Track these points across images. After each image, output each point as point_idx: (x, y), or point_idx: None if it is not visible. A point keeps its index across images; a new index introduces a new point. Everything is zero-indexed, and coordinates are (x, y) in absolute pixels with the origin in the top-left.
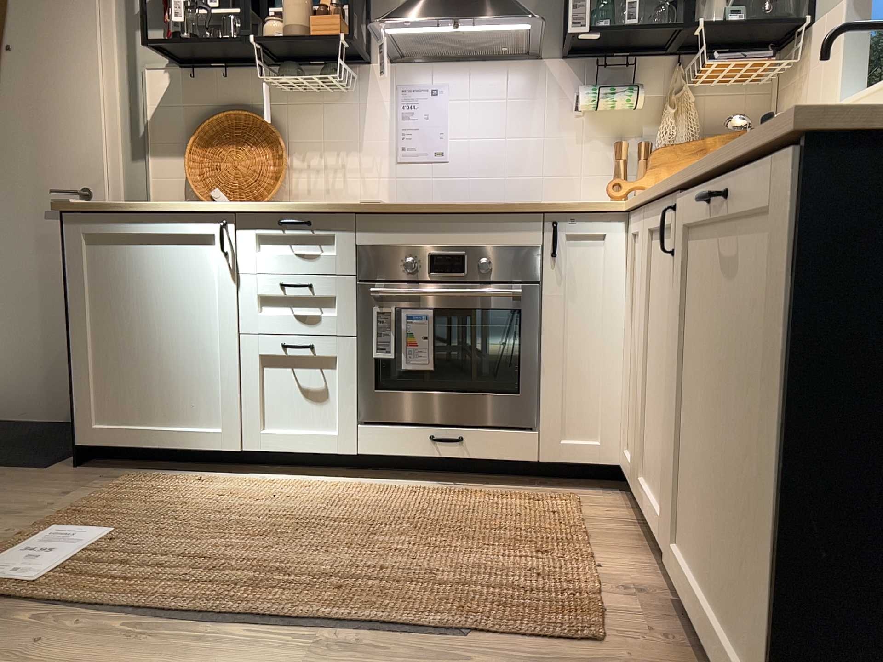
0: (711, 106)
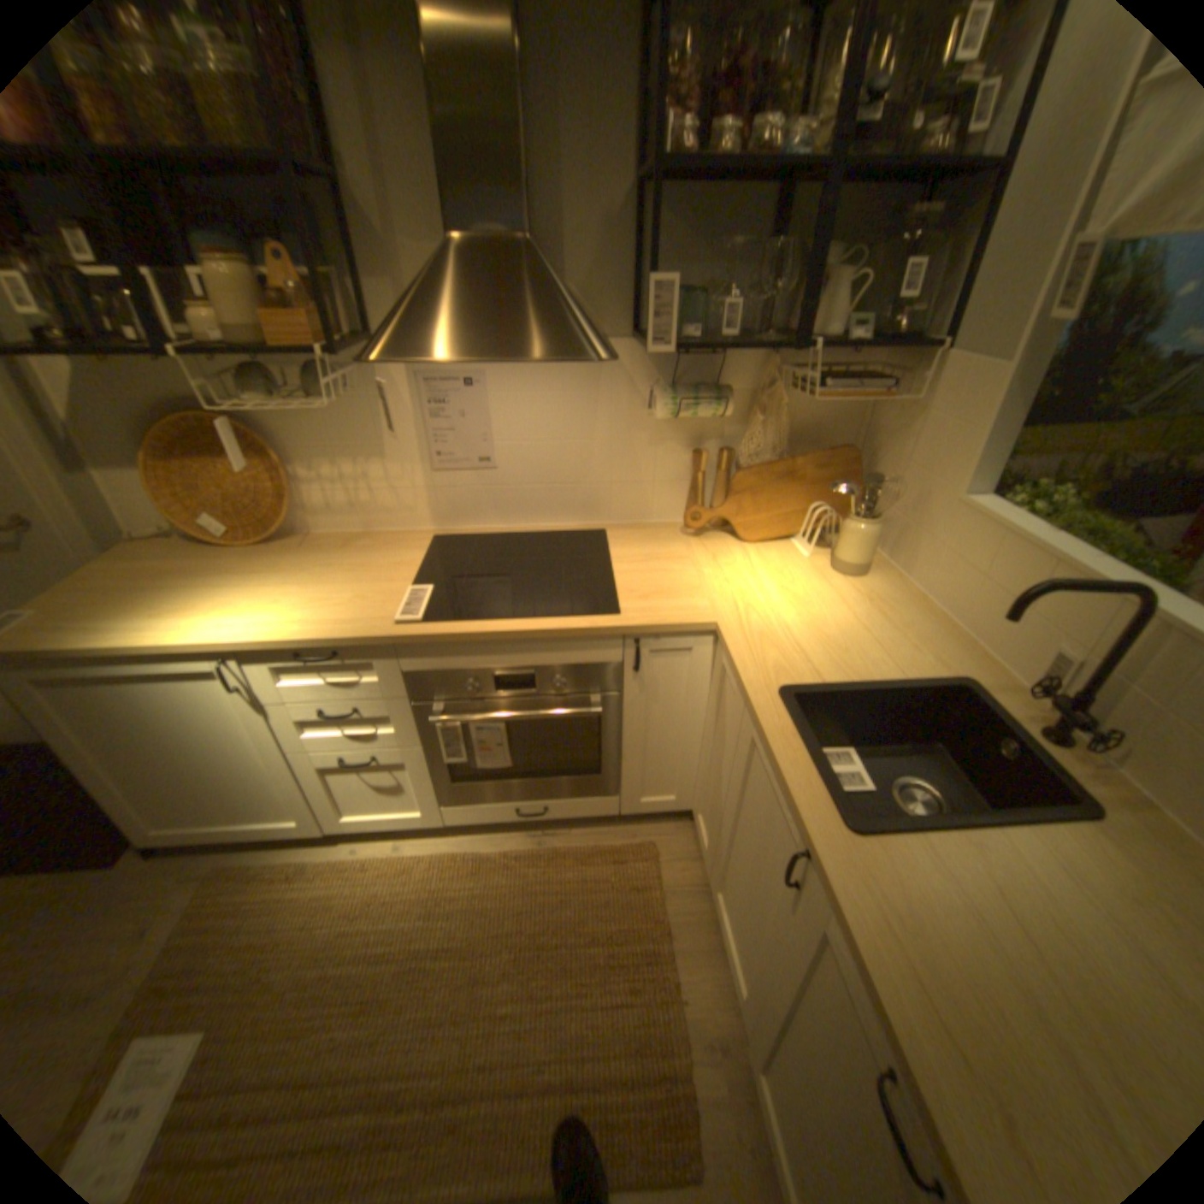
0: (806, 402)
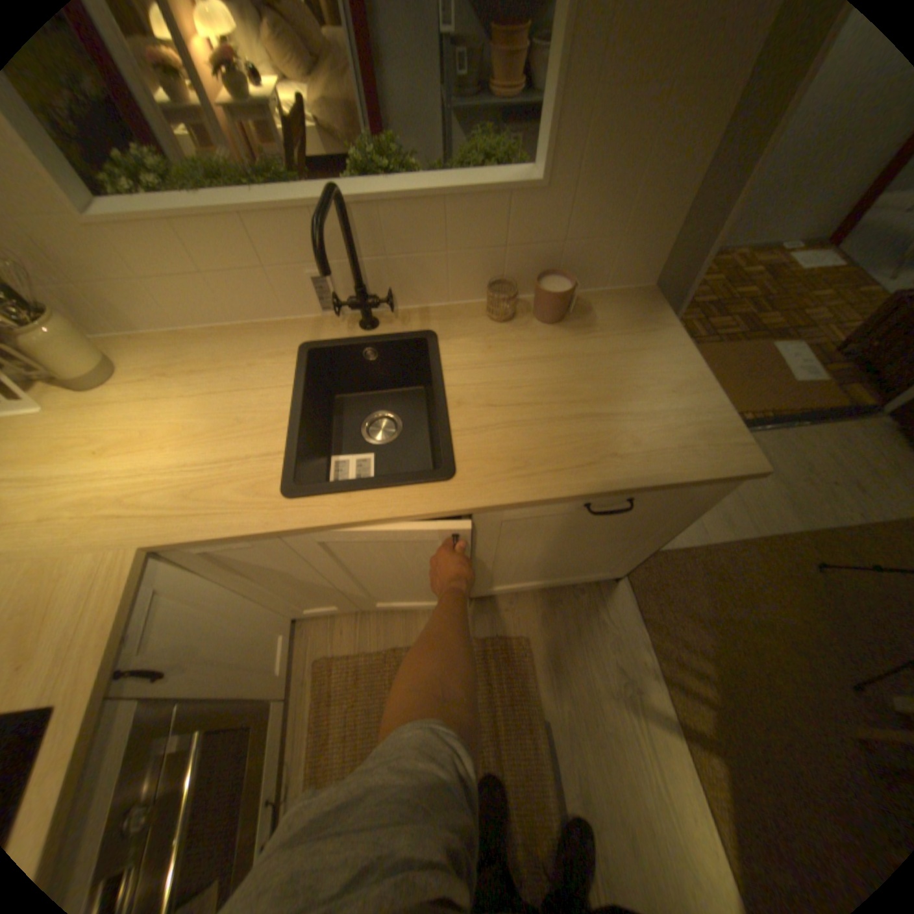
0: None
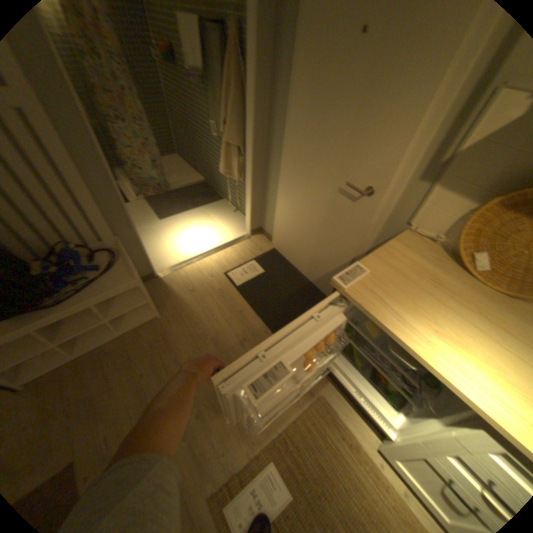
0: None
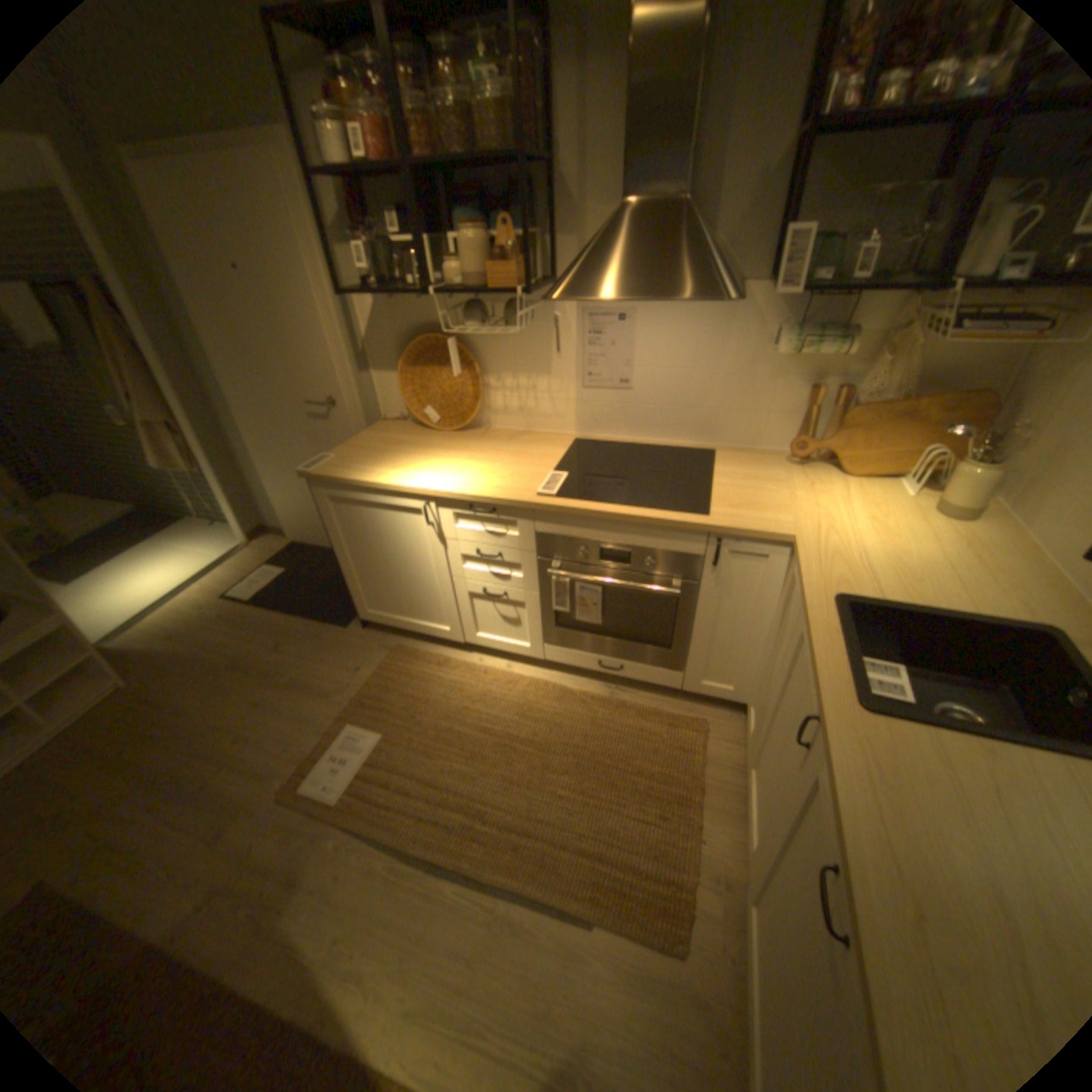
0: (947, 342)
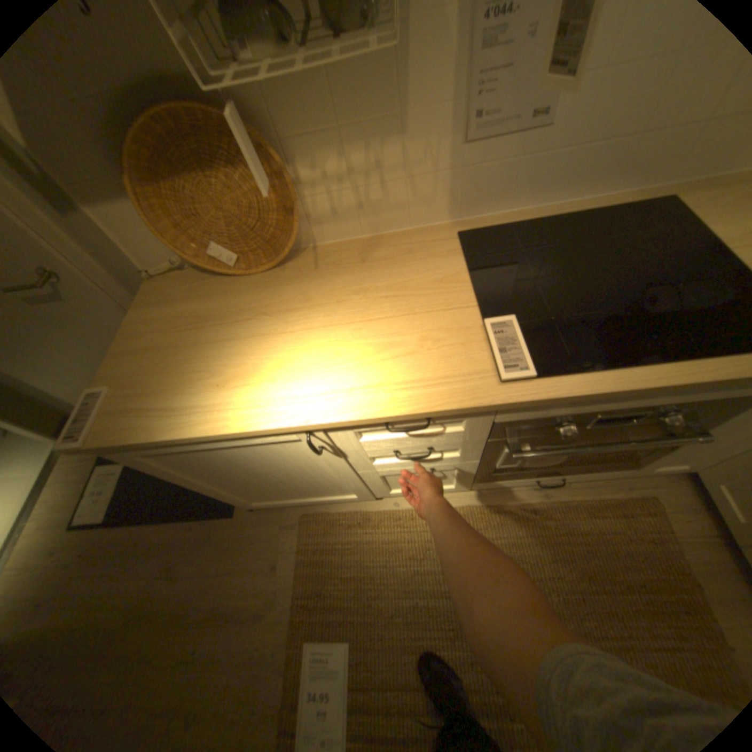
0: None
